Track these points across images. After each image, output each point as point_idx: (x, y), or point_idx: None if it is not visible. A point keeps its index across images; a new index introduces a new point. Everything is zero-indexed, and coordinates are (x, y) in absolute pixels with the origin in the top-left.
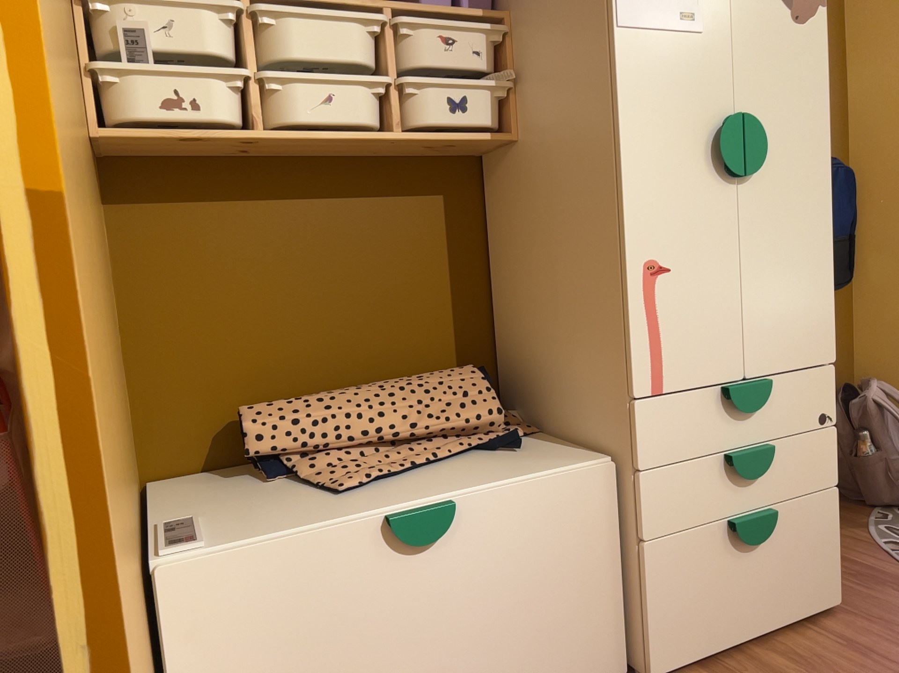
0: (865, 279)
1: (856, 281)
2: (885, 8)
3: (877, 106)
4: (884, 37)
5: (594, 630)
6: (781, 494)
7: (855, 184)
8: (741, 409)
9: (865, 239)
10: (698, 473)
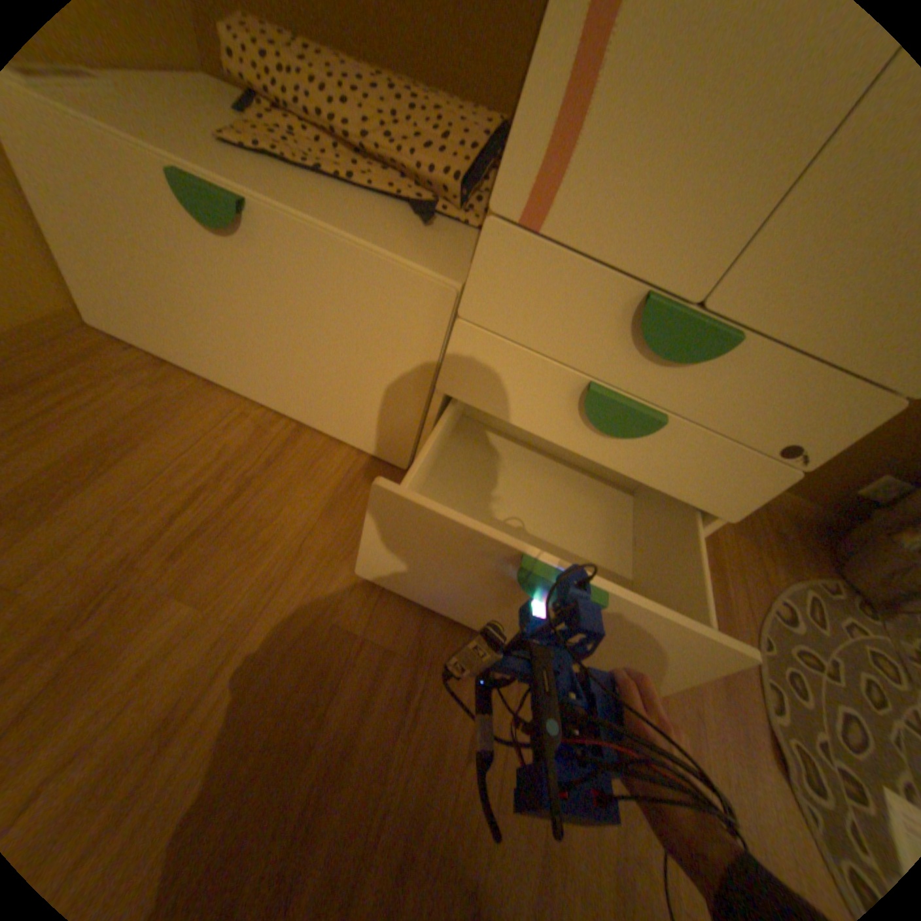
0: None
1: None
2: None
3: None
4: None
5: (384, 420)
6: (641, 472)
7: None
8: (647, 338)
9: None
10: (538, 371)
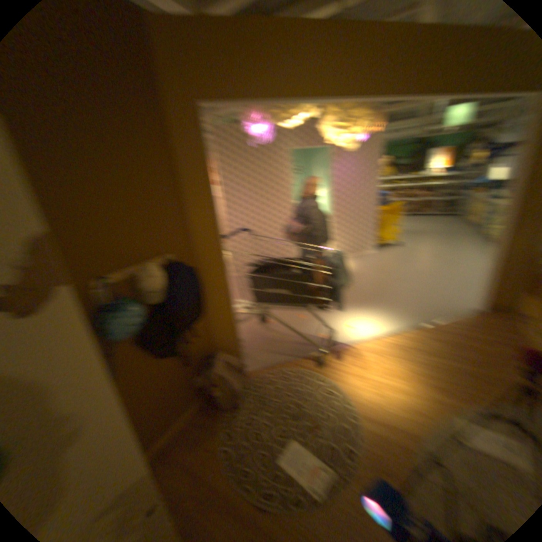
0: (209, 308)
1: (205, 309)
2: (195, 179)
3: (200, 230)
4: (197, 195)
5: None
6: None
7: (197, 267)
8: None
9: (206, 291)
10: None
